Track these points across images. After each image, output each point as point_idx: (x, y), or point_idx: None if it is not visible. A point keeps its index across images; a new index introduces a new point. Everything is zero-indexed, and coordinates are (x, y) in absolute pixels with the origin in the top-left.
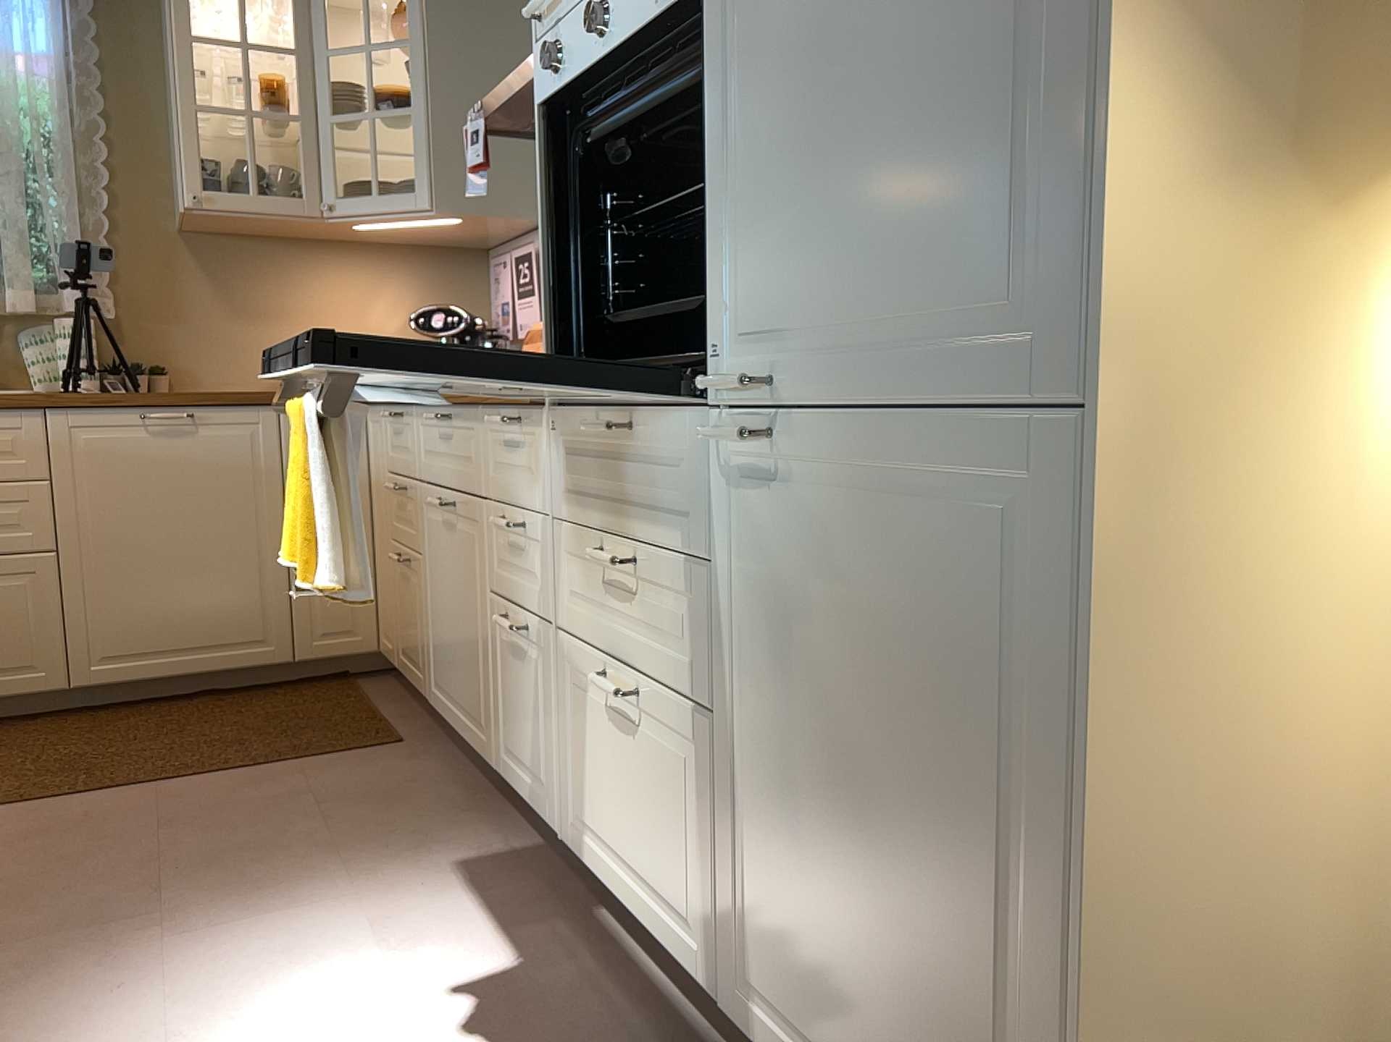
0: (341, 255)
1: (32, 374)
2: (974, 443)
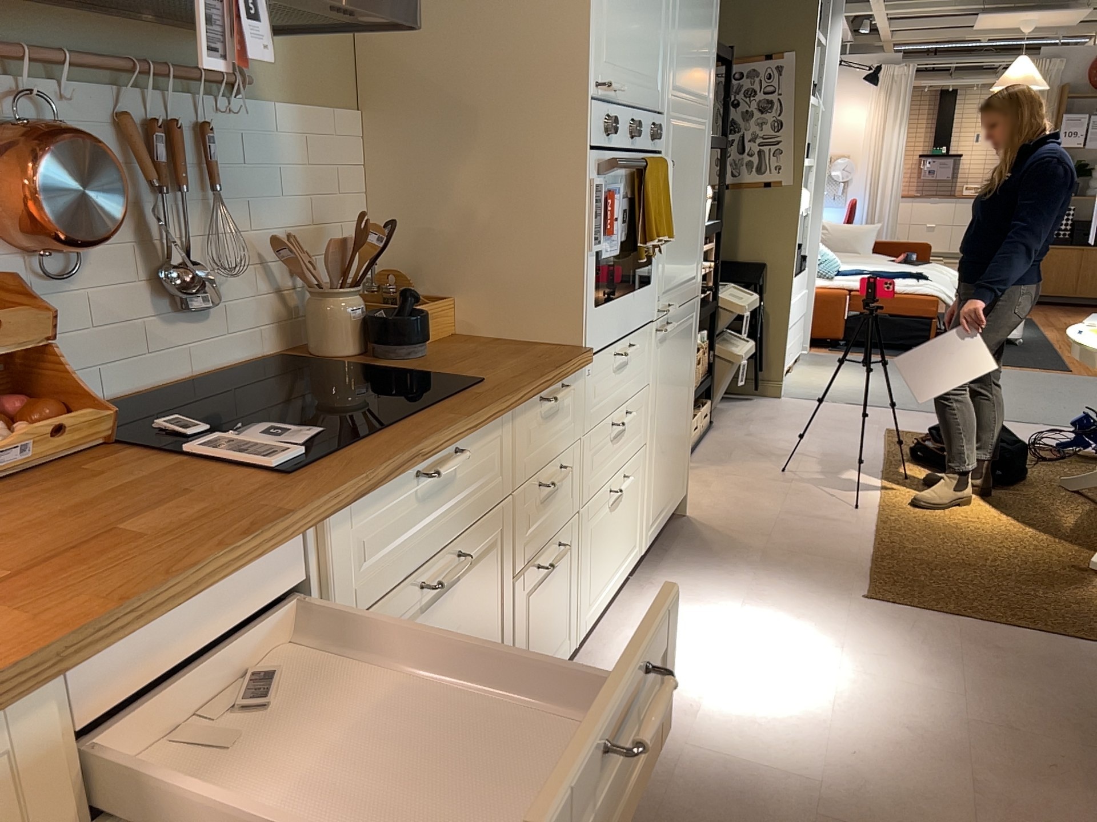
0: None
1: None
2: (690, 308)
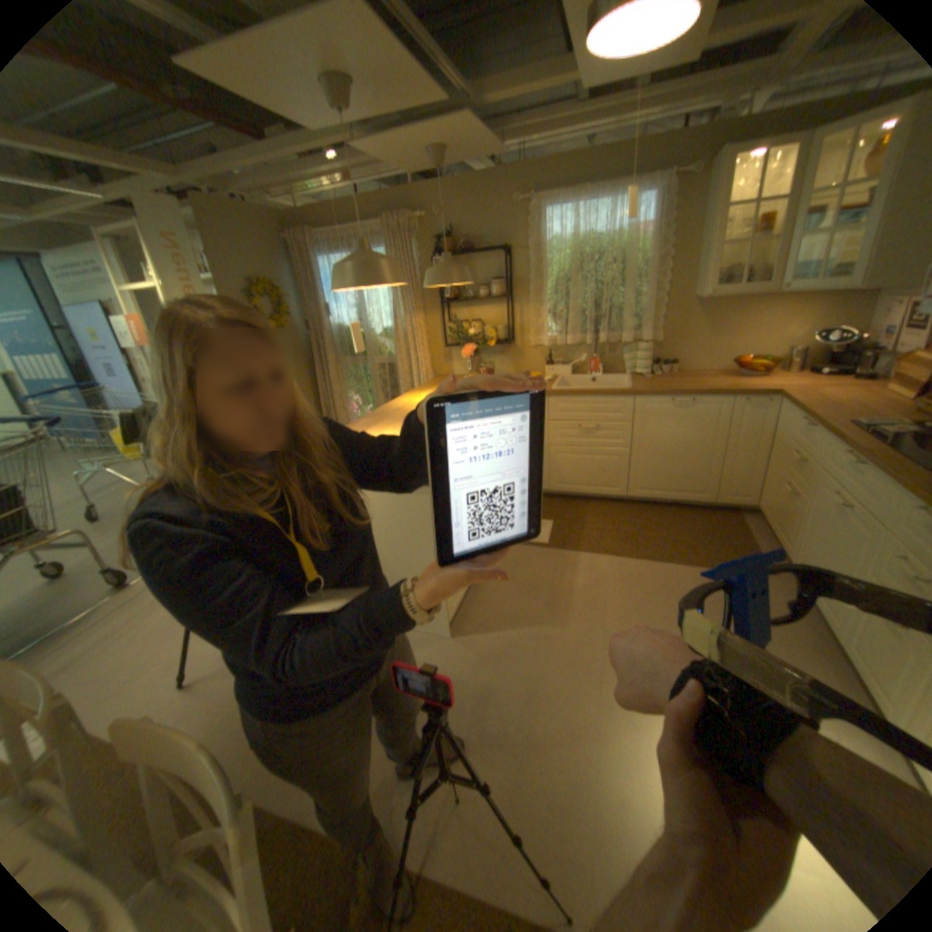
0: (779, 298)
1: (624, 366)
2: None
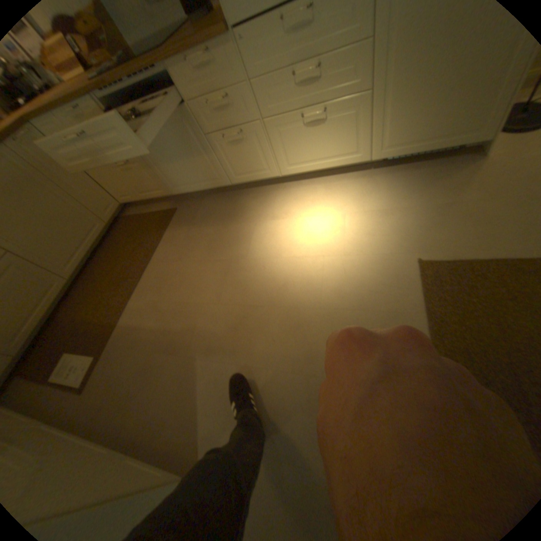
0: None
1: None
2: None
